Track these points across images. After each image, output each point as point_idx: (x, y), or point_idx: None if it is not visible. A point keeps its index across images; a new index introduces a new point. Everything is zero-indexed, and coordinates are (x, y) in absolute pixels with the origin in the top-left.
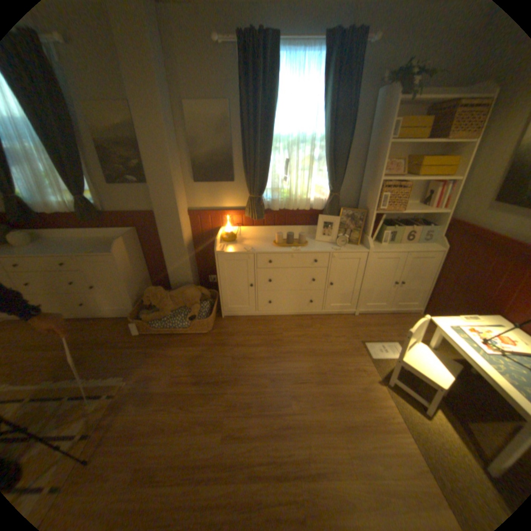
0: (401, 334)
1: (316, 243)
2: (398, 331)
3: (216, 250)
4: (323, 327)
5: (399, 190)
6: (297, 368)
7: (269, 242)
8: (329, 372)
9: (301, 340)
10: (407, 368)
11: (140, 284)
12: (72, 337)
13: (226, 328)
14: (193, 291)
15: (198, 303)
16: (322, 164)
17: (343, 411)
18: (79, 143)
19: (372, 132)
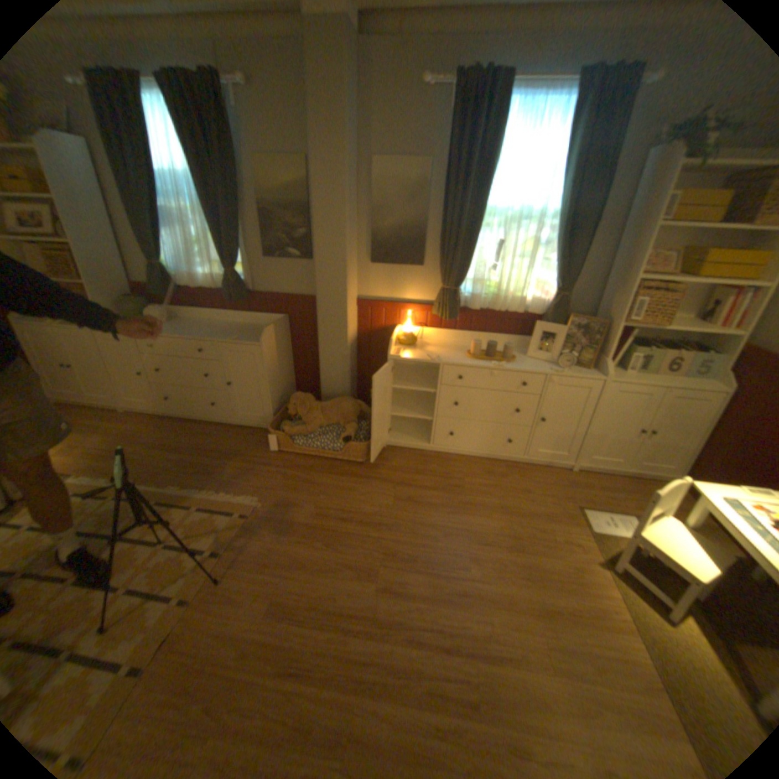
0: (642, 507)
1: (527, 360)
2: (637, 502)
3: (389, 354)
4: (524, 479)
5: (664, 295)
6: (481, 526)
7: (461, 352)
8: (527, 538)
9: (490, 491)
10: (647, 548)
11: (284, 388)
12: (199, 442)
13: (388, 461)
14: (351, 405)
15: (355, 421)
16: (551, 250)
17: (543, 590)
18: (240, 205)
19: (632, 210)
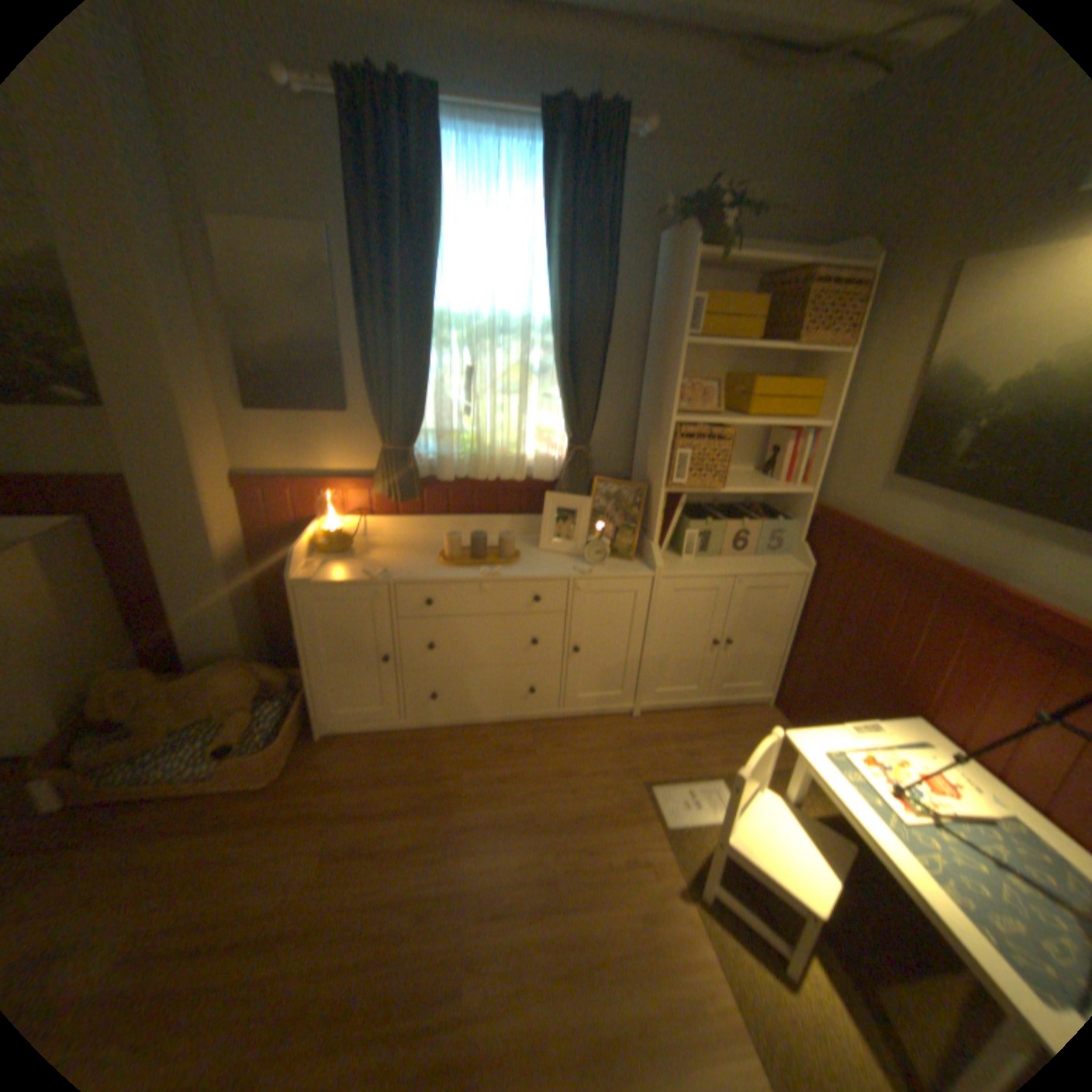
0: (730, 760)
1: (540, 557)
2: (723, 751)
3: (294, 576)
4: (561, 752)
5: (711, 444)
6: (487, 876)
7: (432, 556)
8: (567, 878)
9: (506, 791)
10: (741, 864)
11: (91, 663)
12: None
13: (321, 773)
14: (235, 680)
15: (245, 710)
16: (550, 383)
17: (594, 993)
18: None
19: (652, 322)
